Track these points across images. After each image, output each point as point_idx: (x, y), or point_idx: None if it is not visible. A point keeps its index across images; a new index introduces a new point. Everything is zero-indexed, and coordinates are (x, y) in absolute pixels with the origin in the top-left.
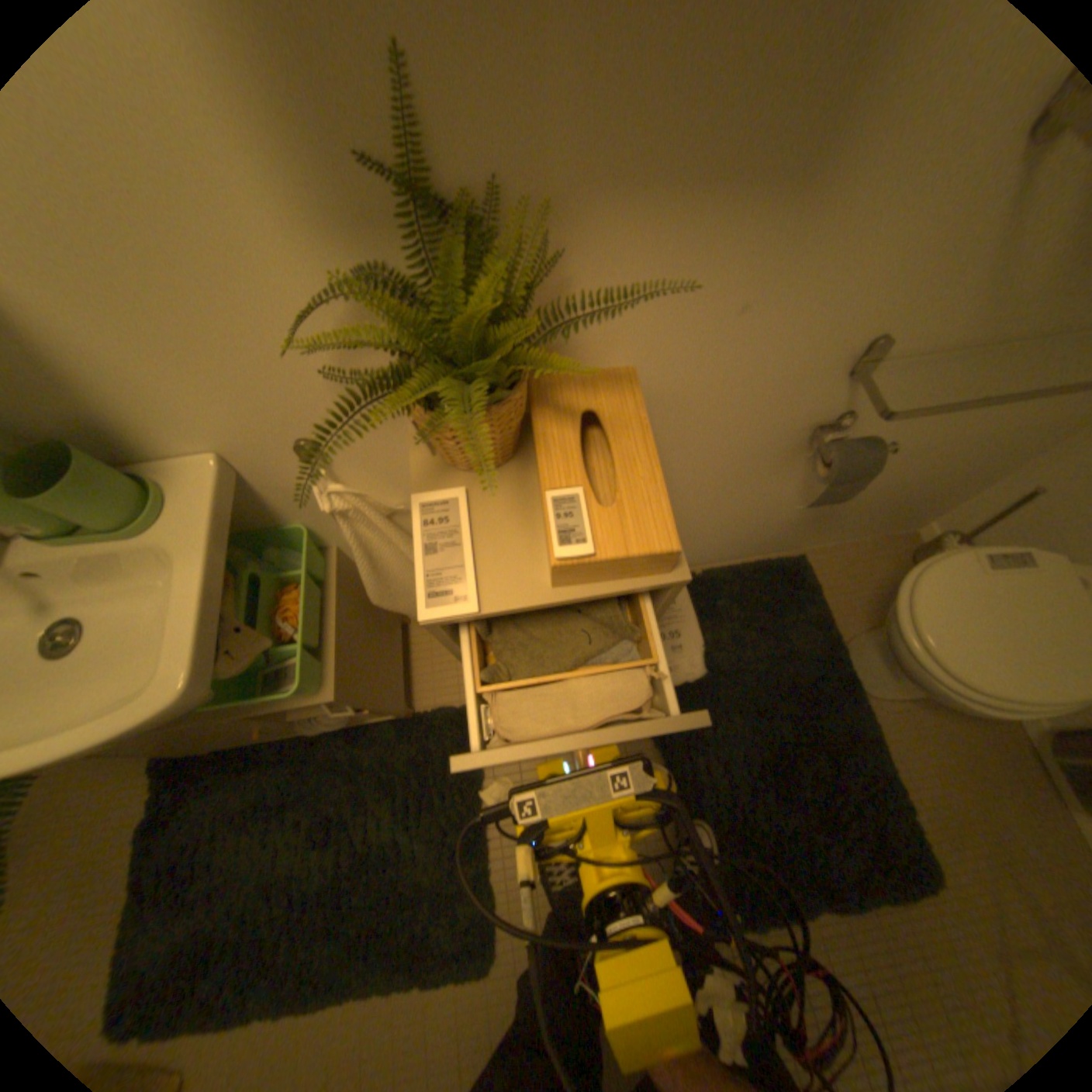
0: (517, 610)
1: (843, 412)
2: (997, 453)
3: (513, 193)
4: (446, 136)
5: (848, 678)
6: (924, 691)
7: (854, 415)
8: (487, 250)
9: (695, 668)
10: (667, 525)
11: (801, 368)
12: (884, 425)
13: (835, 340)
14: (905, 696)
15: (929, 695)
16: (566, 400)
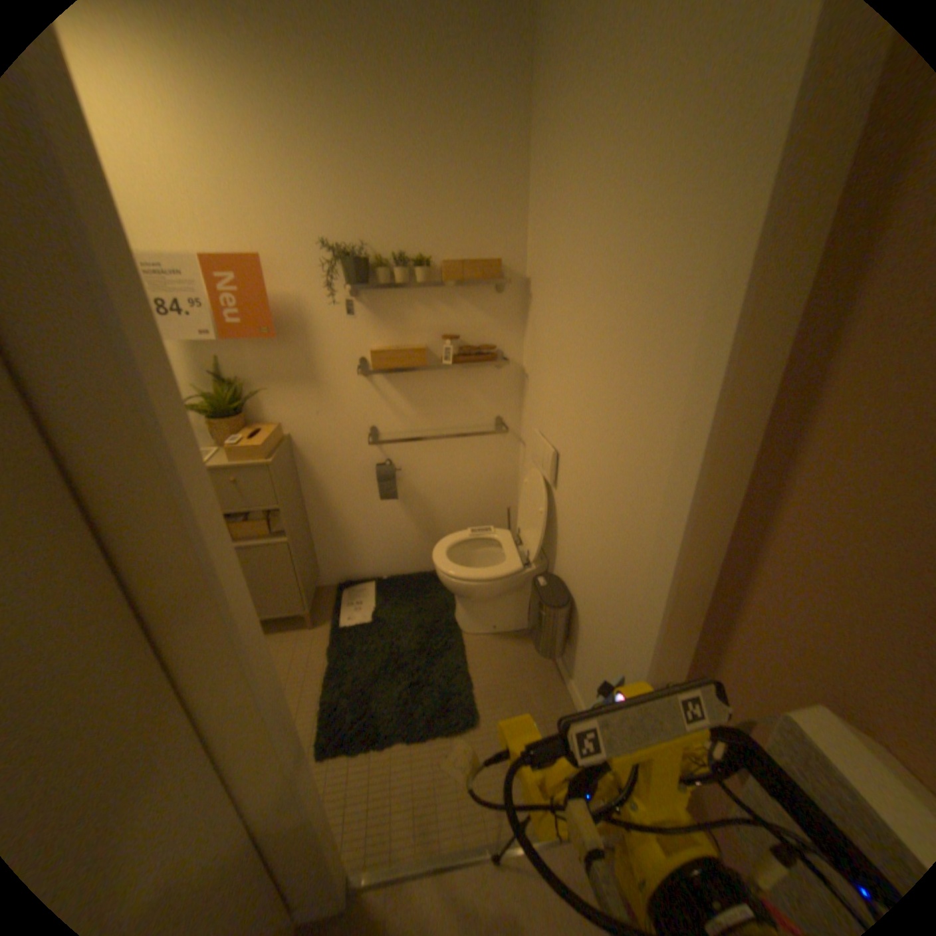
0: (217, 468)
1: (386, 461)
2: (488, 496)
3: (243, 382)
4: (227, 371)
5: (450, 621)
6: (484, 620)
7: (391, 462)
8: (233, 389)
9: (366, 619)
10: (265, 445)
11: (352, 438)
12: (411, 470)
13: (357, 428)
14: (478, 627)
15: (492, 627)
16: (257, 429)
